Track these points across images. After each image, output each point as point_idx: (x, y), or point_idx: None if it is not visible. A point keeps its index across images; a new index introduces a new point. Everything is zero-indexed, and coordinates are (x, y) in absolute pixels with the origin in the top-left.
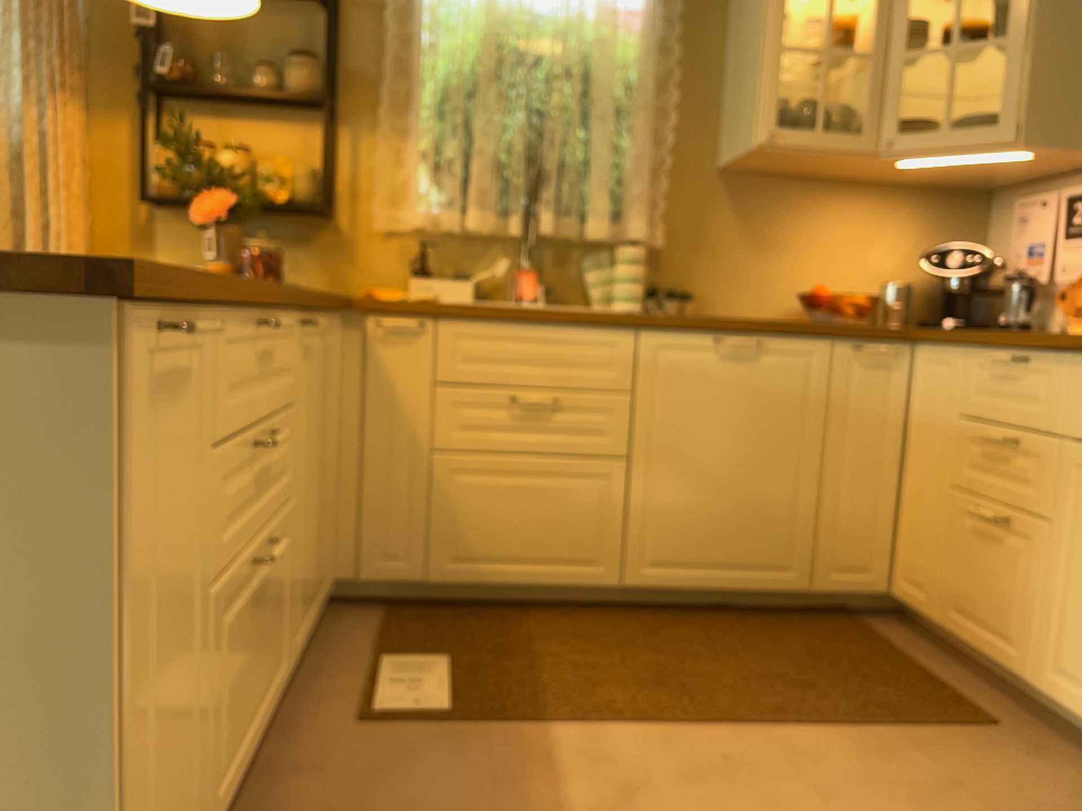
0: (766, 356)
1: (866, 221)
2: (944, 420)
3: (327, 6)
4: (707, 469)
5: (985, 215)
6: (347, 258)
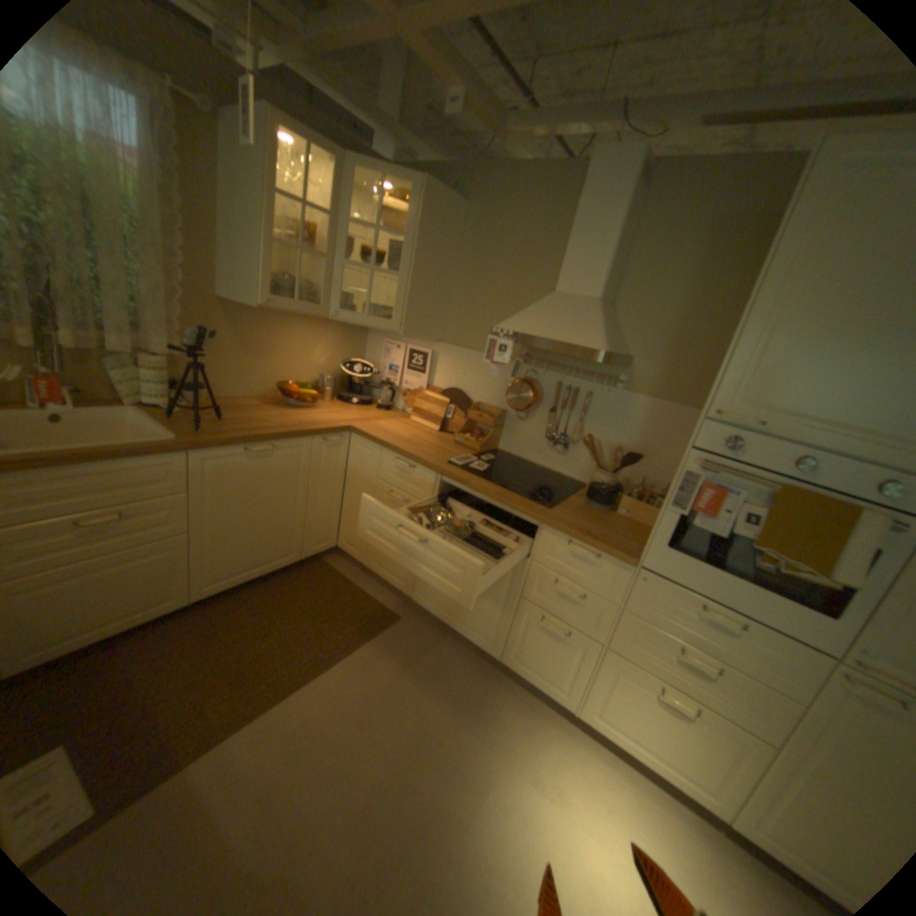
0: (275, 454)
1: (308, 339)
2: (366, 477)
3: None
4: (242, 524)
5: (363, 338)
6: None
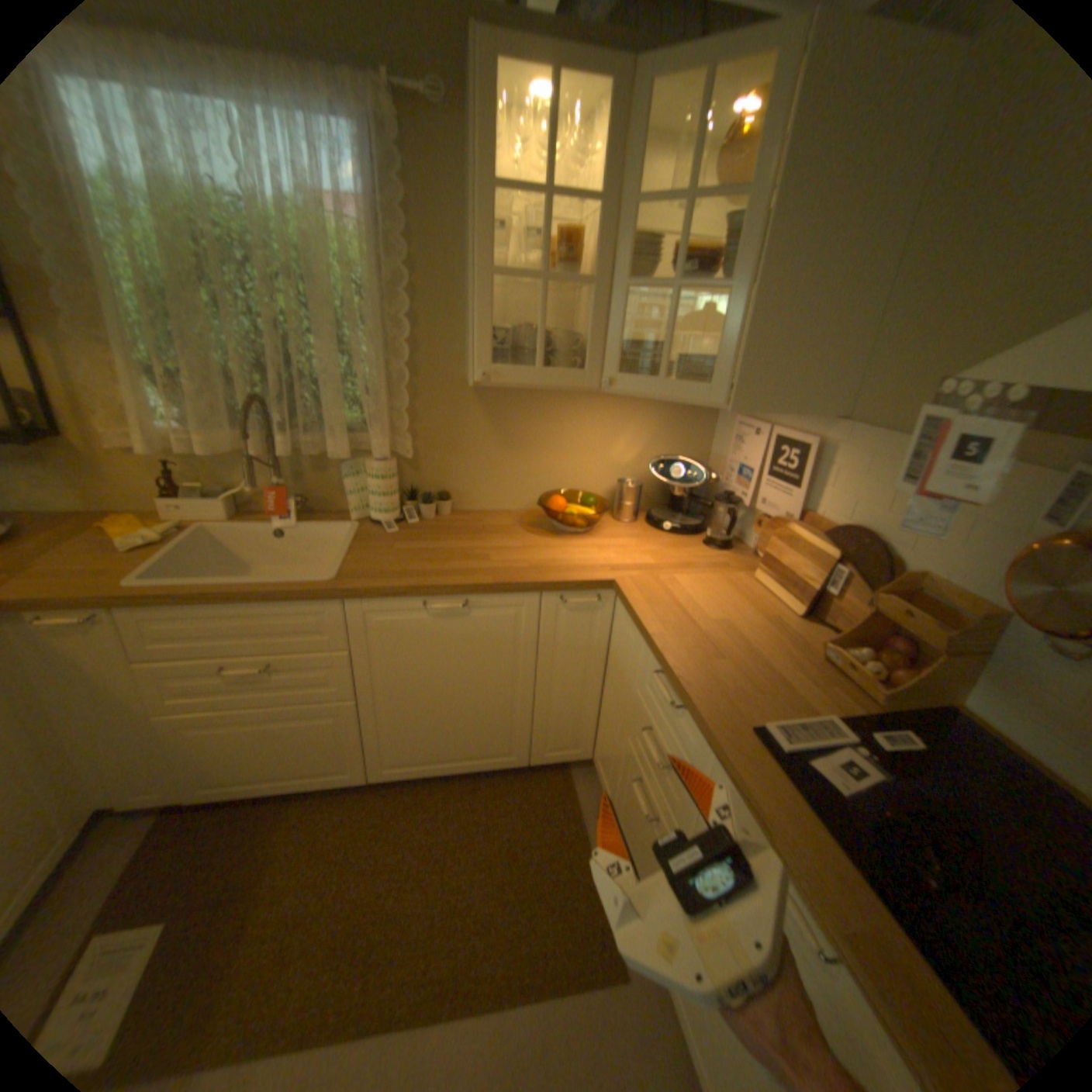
0: (475, 612)
1: (607, 422)
2: (627, 676)
3: None
4: (429, 700)
5: (711, 414)
6: (92, 474)
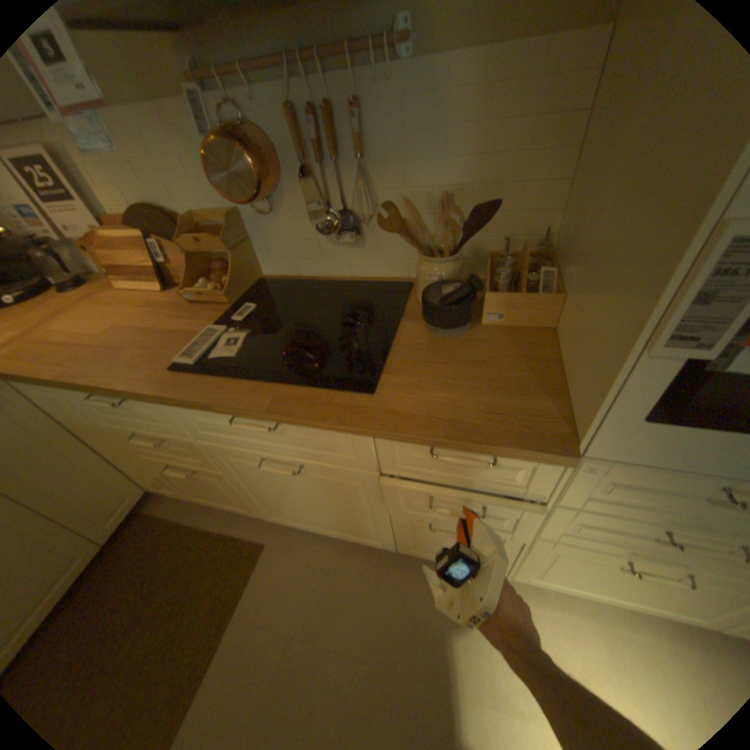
0: None
1: None
2: (88, 423)
3: None
4: None
5: None
6: None
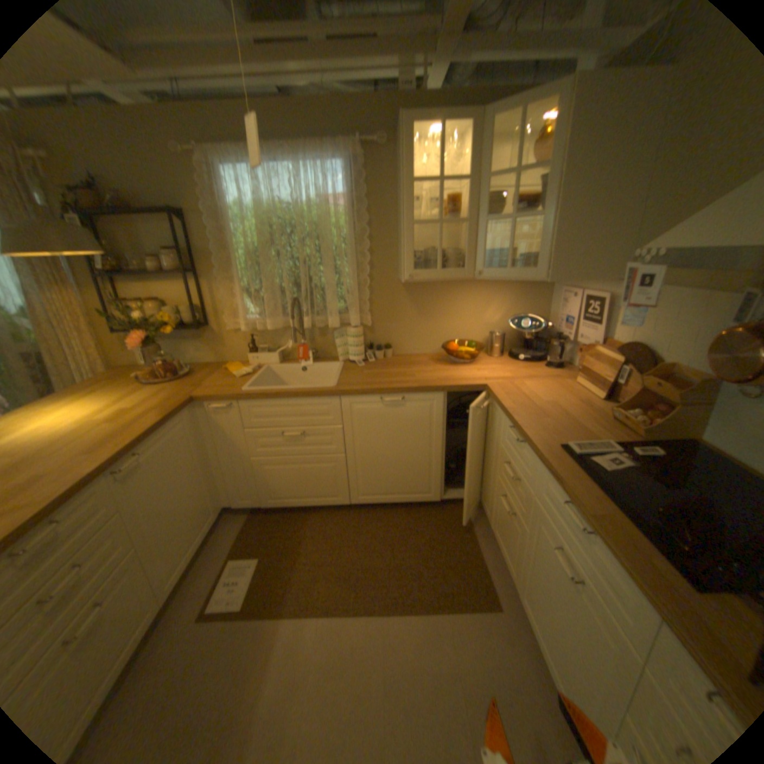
0: (407, 403)
1: (481, 298)
2: (496, 438)
3: (175, 213)
4: (383, 455)
5: (548, 288)
6: (219, 343)
